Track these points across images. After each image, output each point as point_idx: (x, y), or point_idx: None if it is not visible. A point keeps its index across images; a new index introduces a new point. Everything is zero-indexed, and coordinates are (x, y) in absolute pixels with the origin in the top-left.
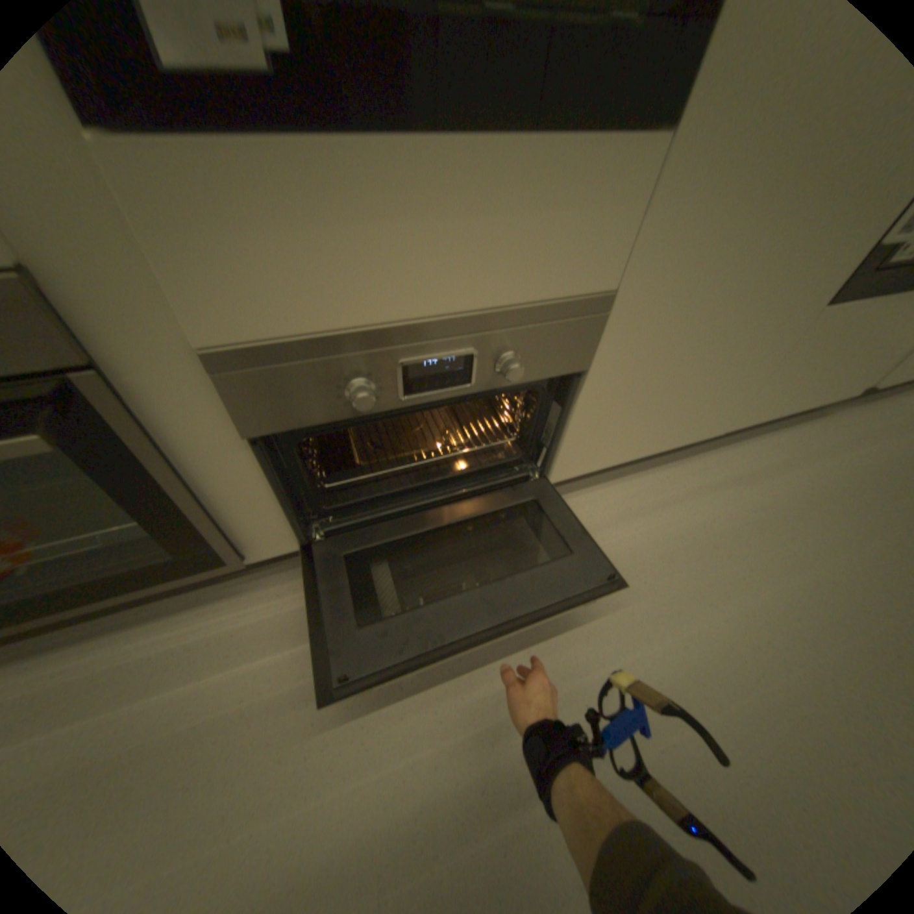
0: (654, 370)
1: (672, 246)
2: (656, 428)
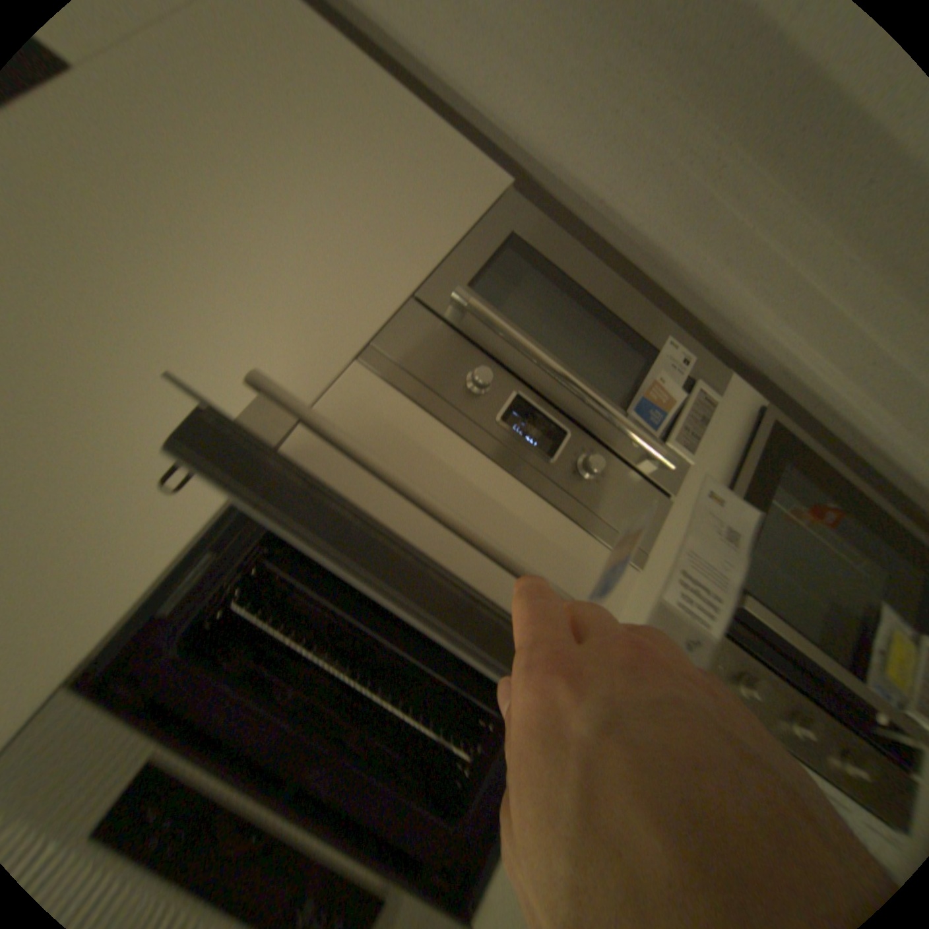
0: (352, 212)
1: (301, 348)
2: (369, 106)
